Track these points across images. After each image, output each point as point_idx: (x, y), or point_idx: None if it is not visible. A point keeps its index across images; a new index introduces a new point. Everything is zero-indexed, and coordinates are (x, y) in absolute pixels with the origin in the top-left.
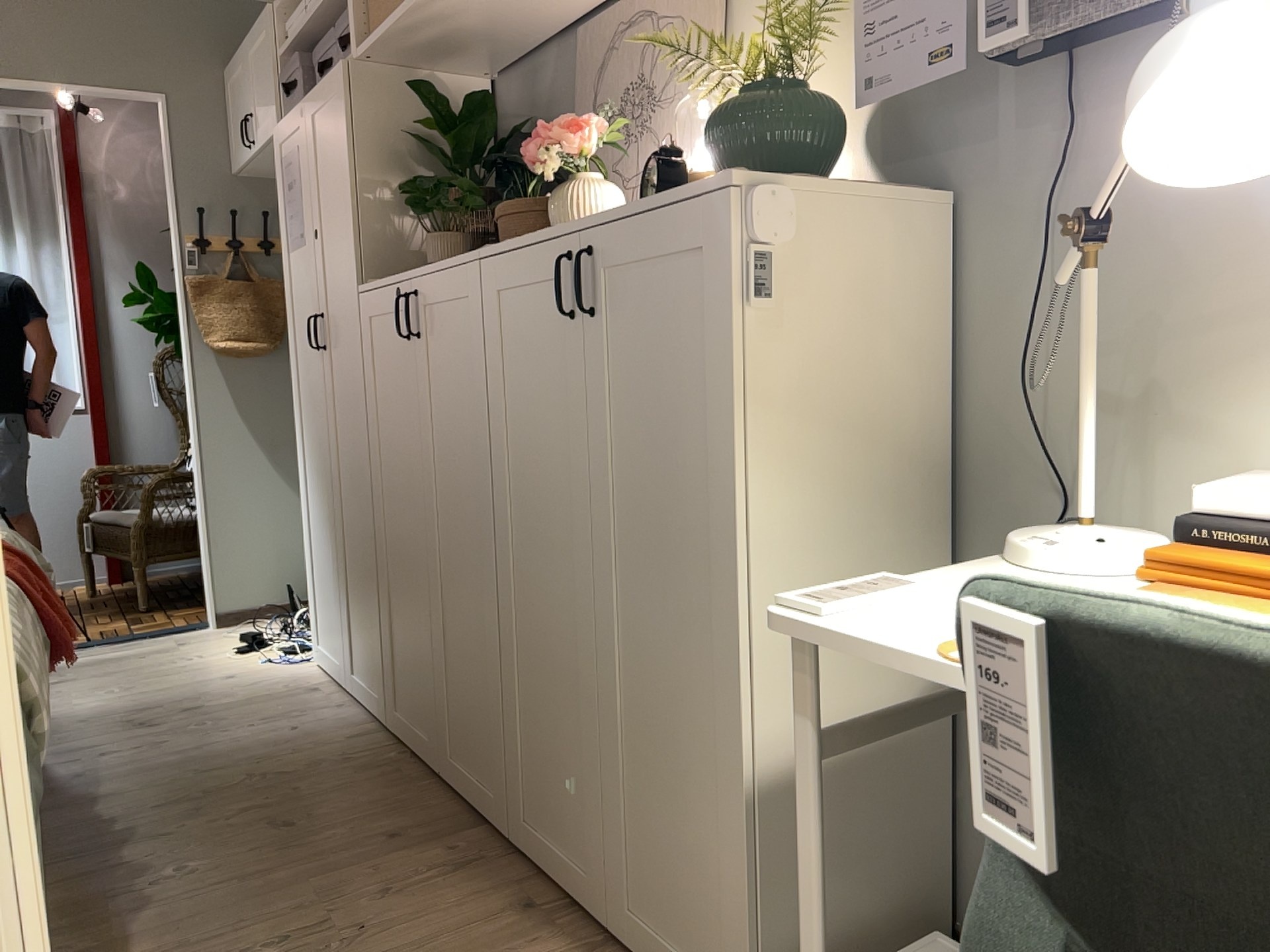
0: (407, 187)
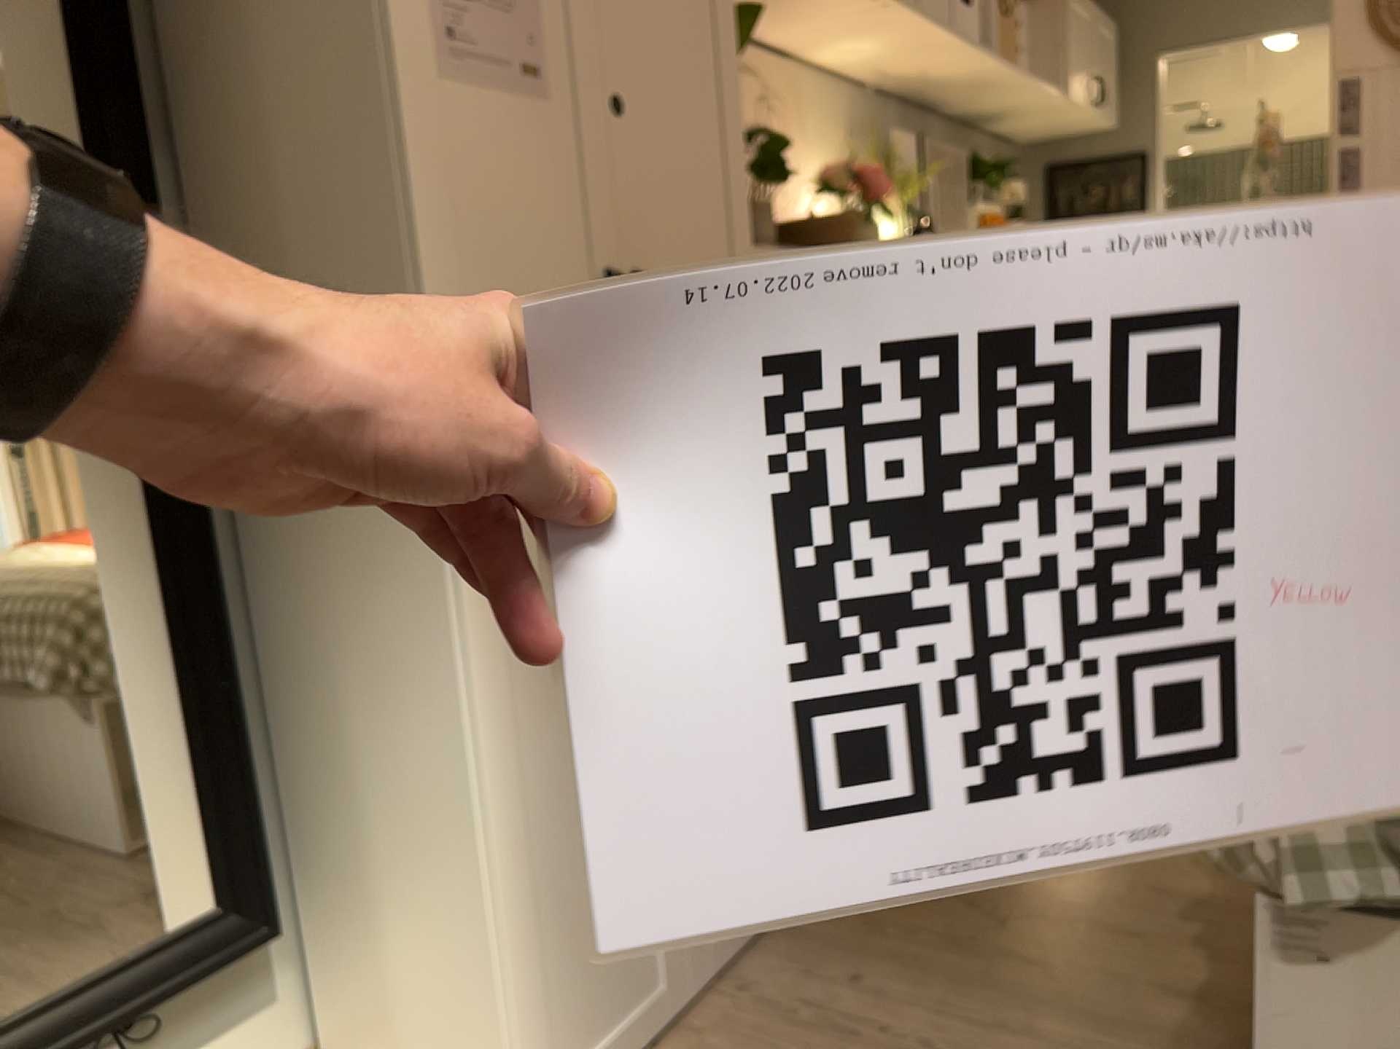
0: (758, 132)
